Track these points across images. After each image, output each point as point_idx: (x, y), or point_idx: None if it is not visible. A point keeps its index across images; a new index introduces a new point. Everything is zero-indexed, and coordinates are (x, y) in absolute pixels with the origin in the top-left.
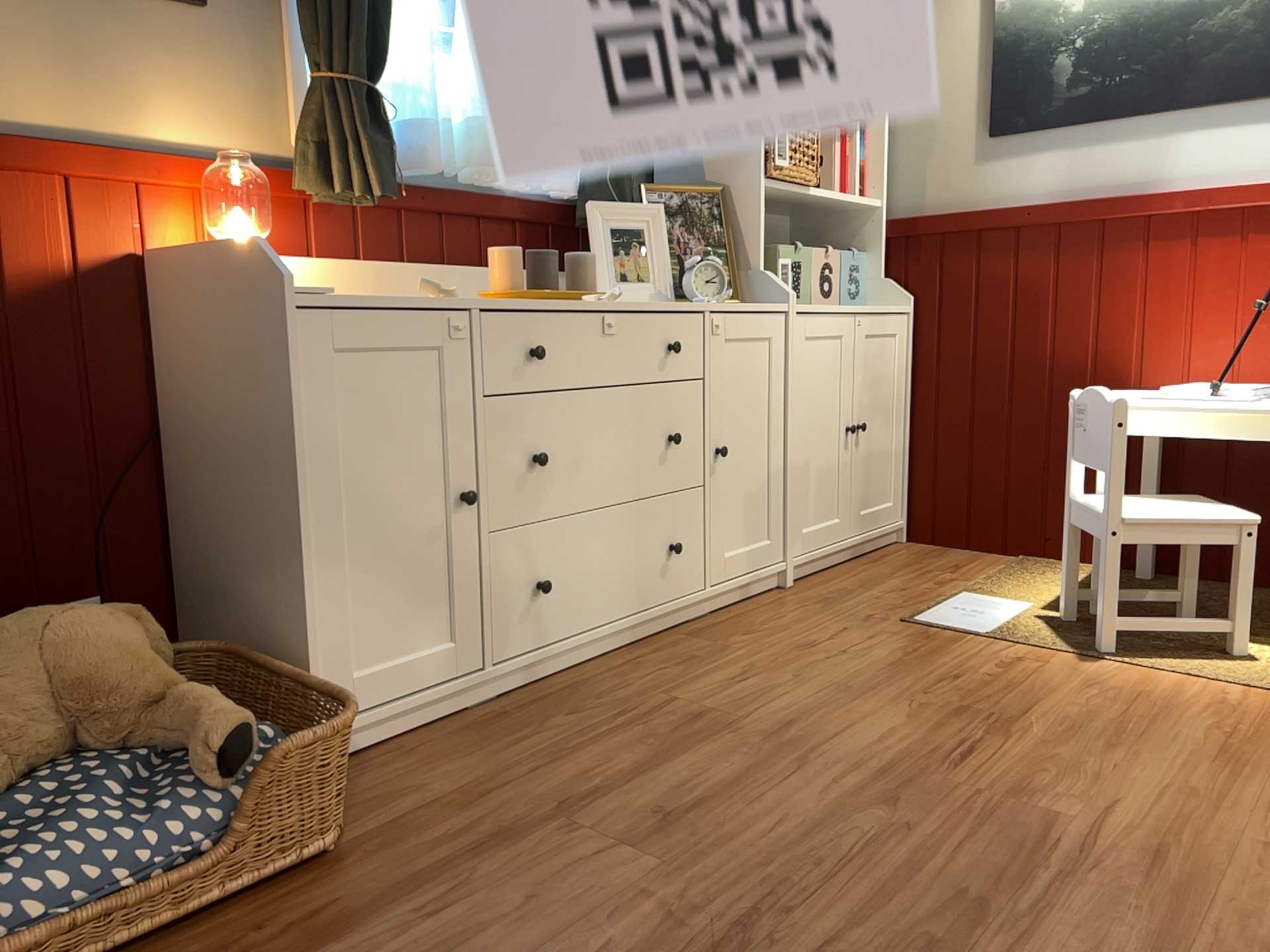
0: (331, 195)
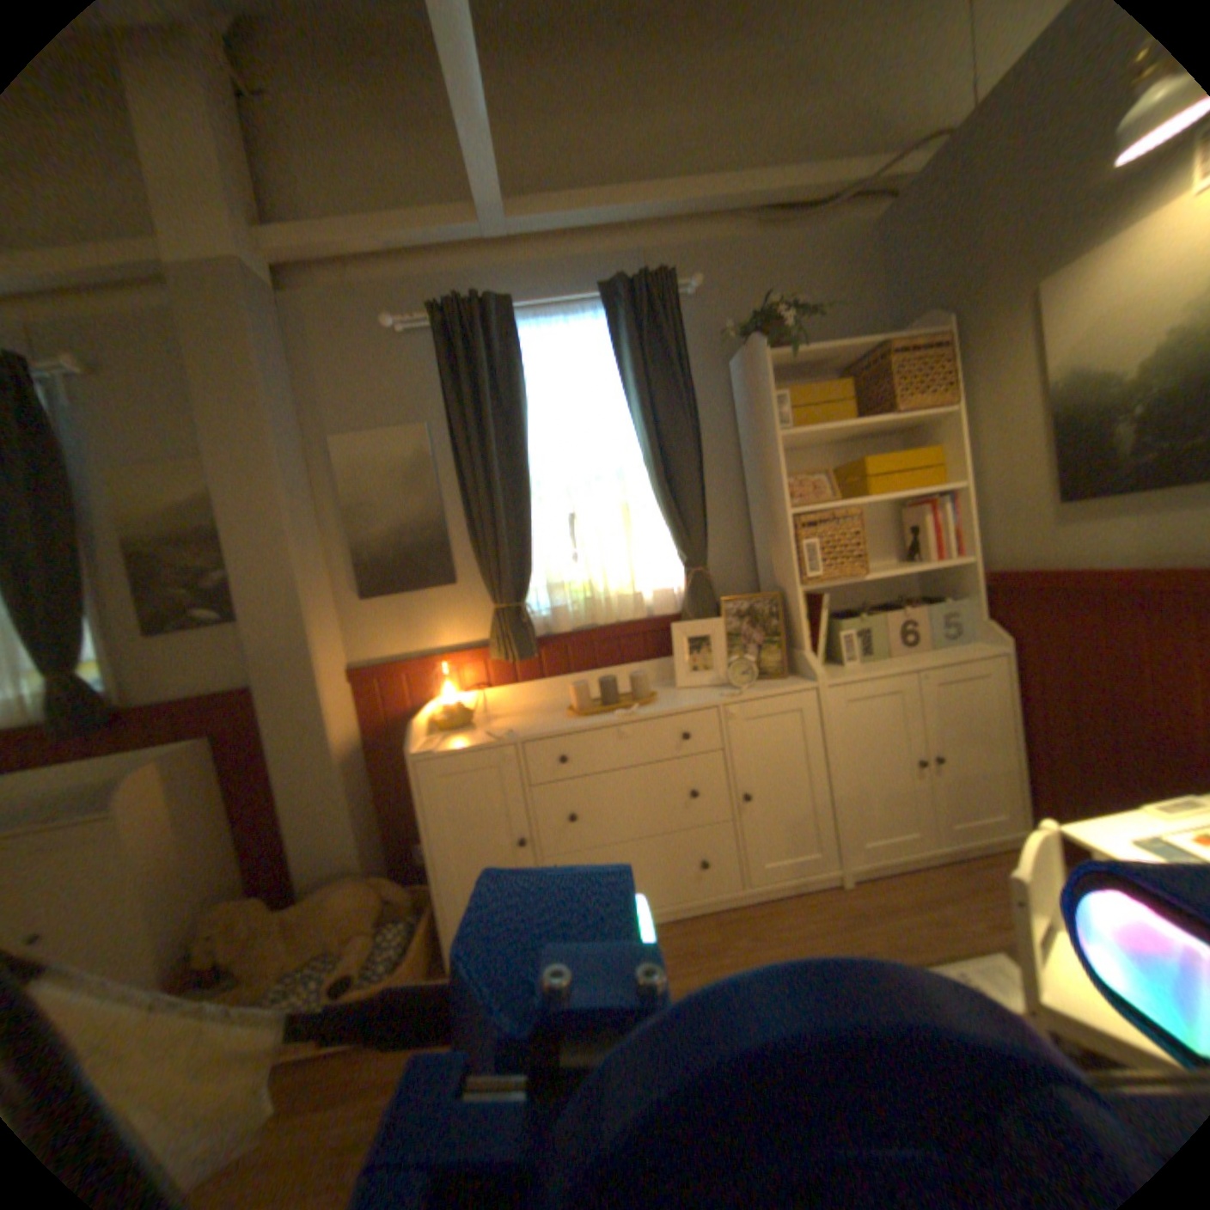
0: (506, 659)
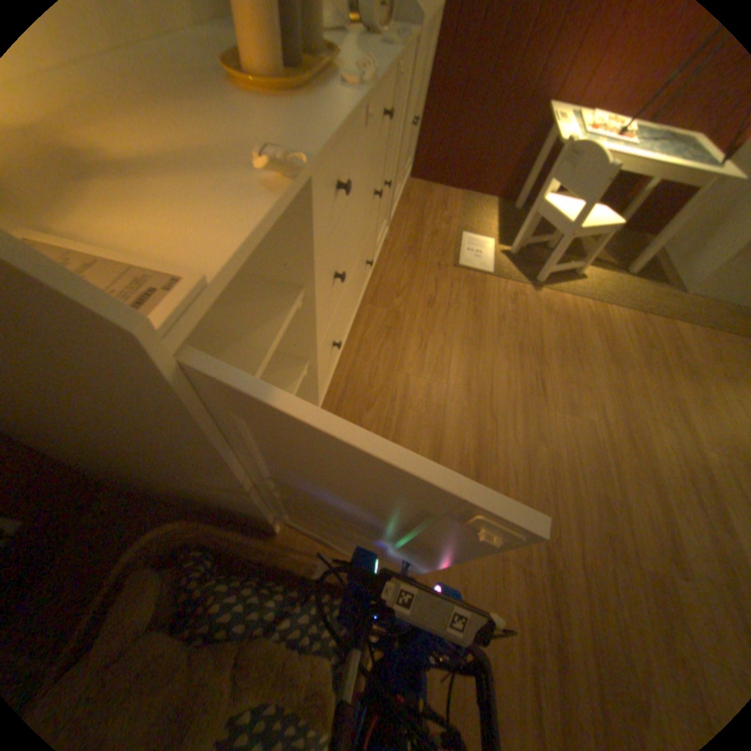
0: None
